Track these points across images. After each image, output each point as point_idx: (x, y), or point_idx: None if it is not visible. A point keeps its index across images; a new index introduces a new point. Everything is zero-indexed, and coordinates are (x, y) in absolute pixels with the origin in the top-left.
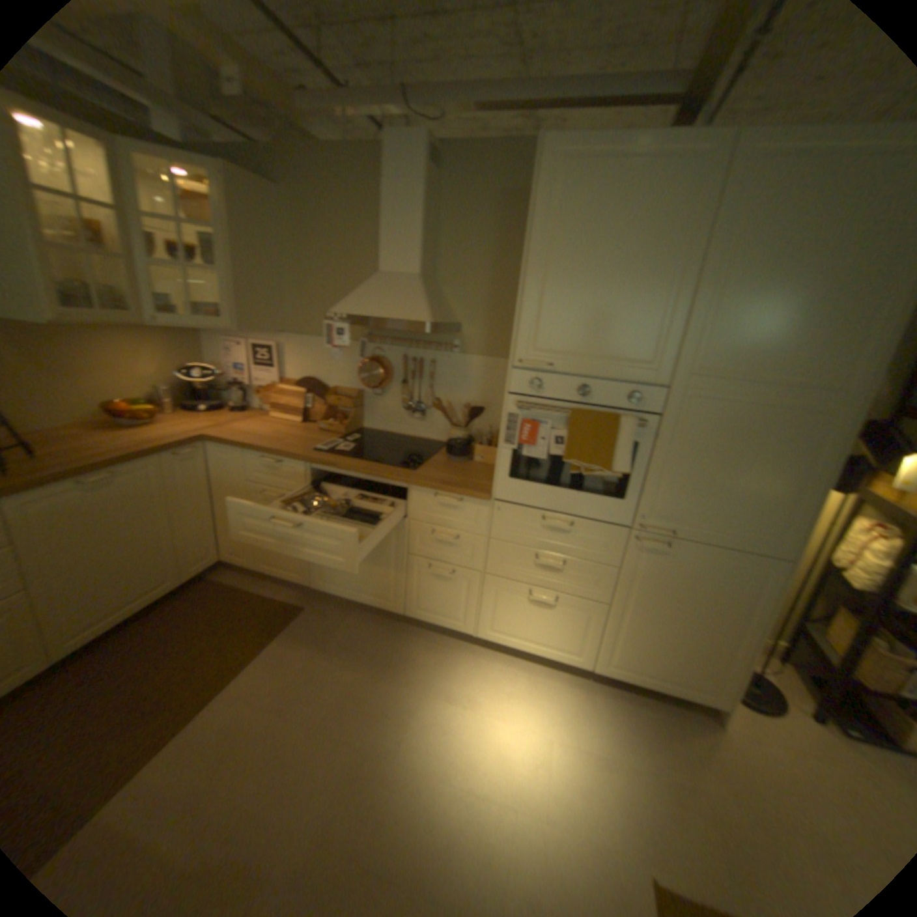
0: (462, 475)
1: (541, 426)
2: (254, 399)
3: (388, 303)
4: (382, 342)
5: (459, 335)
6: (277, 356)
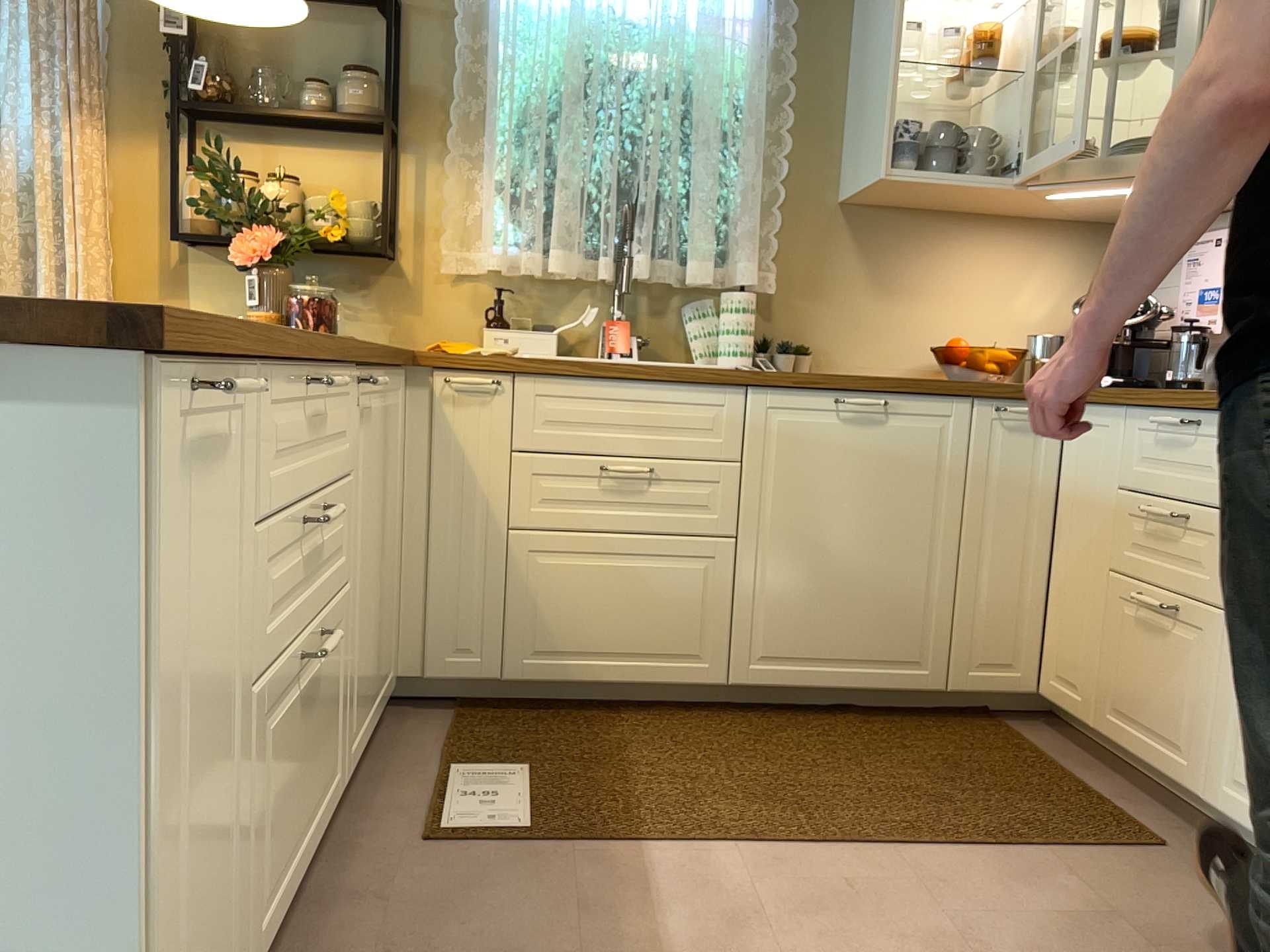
0: None
1: None
2: None
3: None
4: None
5: None
6: None
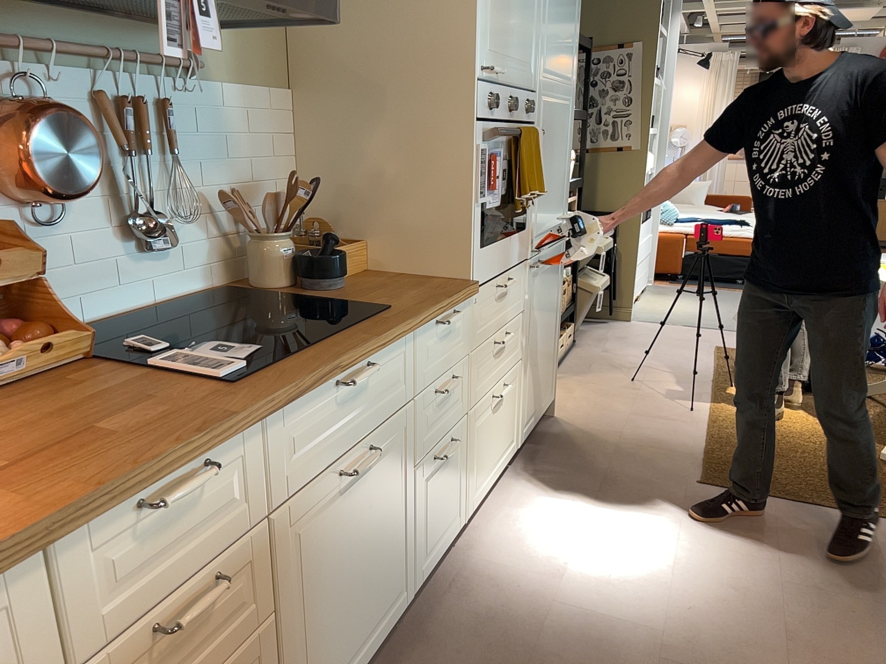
0: (404, 286)
1: (498, 160)
2: None
3: None
4: (22, 55)
5: None
6: None
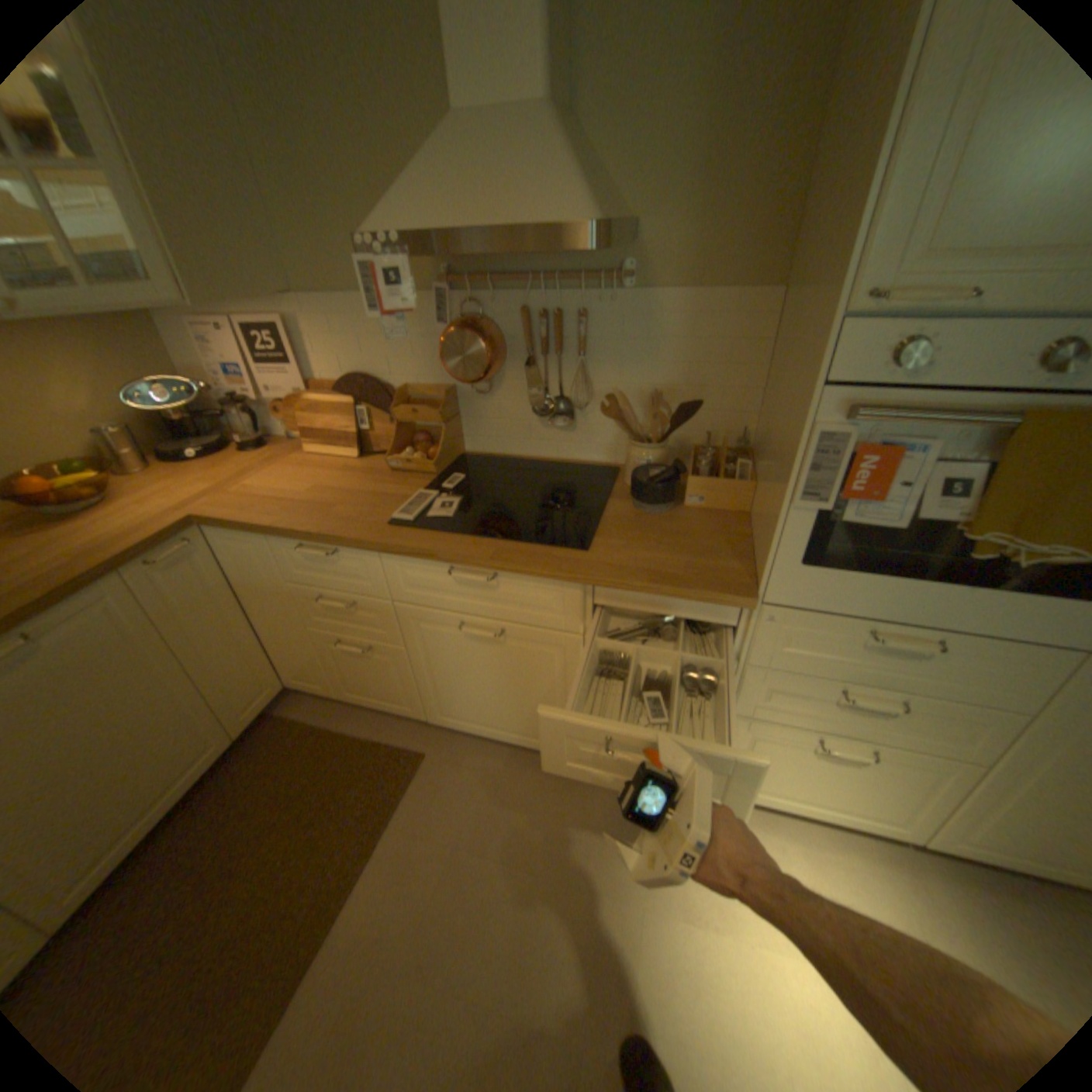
0: (683, 547)
1: (916, 456)
2: (277, 420)
3: (492, 184)
4: (479, 285)
5: (639, 245)
6: (295, 339)
